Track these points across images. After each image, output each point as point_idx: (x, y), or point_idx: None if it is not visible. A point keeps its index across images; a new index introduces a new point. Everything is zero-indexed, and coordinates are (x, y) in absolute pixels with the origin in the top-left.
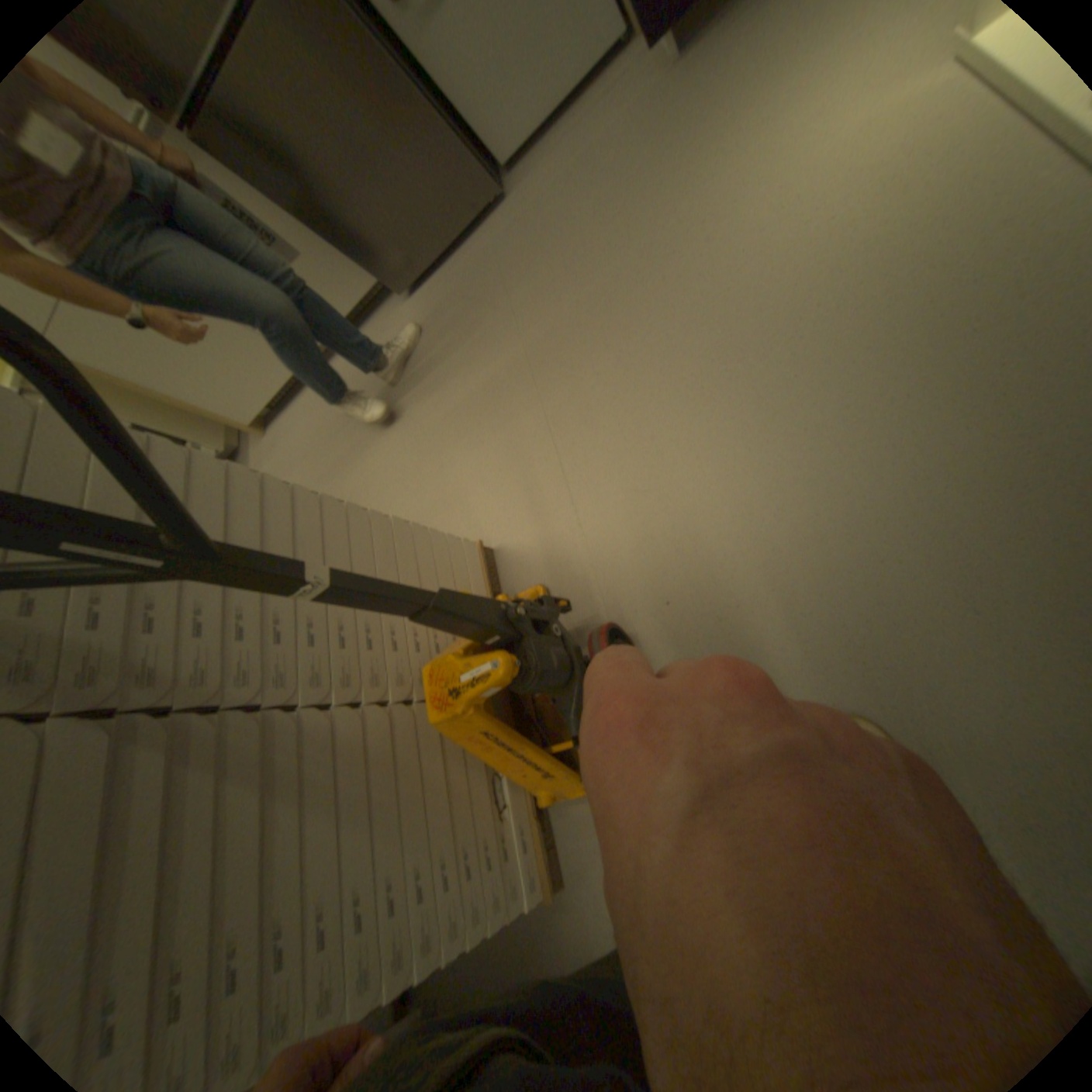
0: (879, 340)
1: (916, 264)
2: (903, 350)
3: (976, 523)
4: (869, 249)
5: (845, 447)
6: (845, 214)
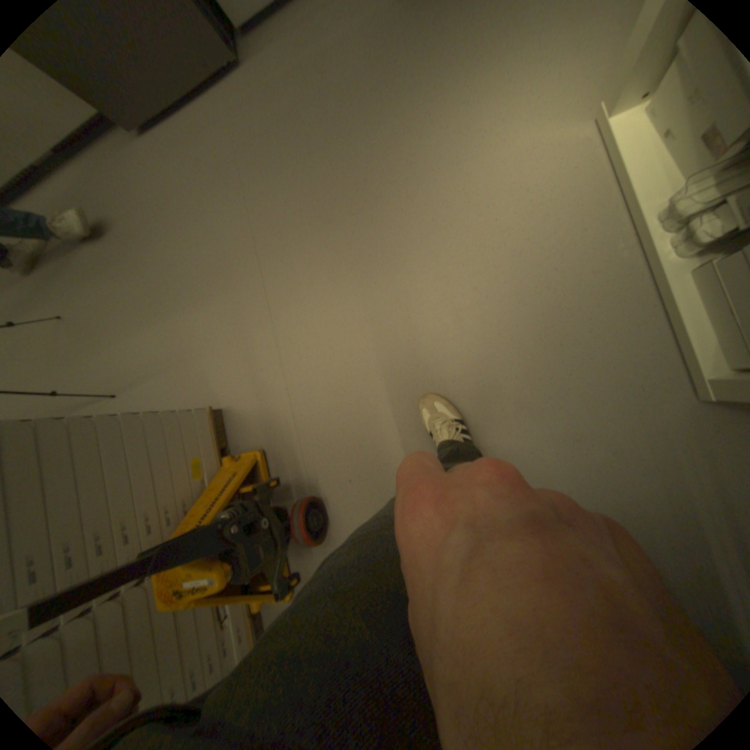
0: (506, 331)
1: (538, 281)
2: (518, 344)
3: (534, 472)
4: (513, 257)
5: (473, 401)
6: (503, 221)
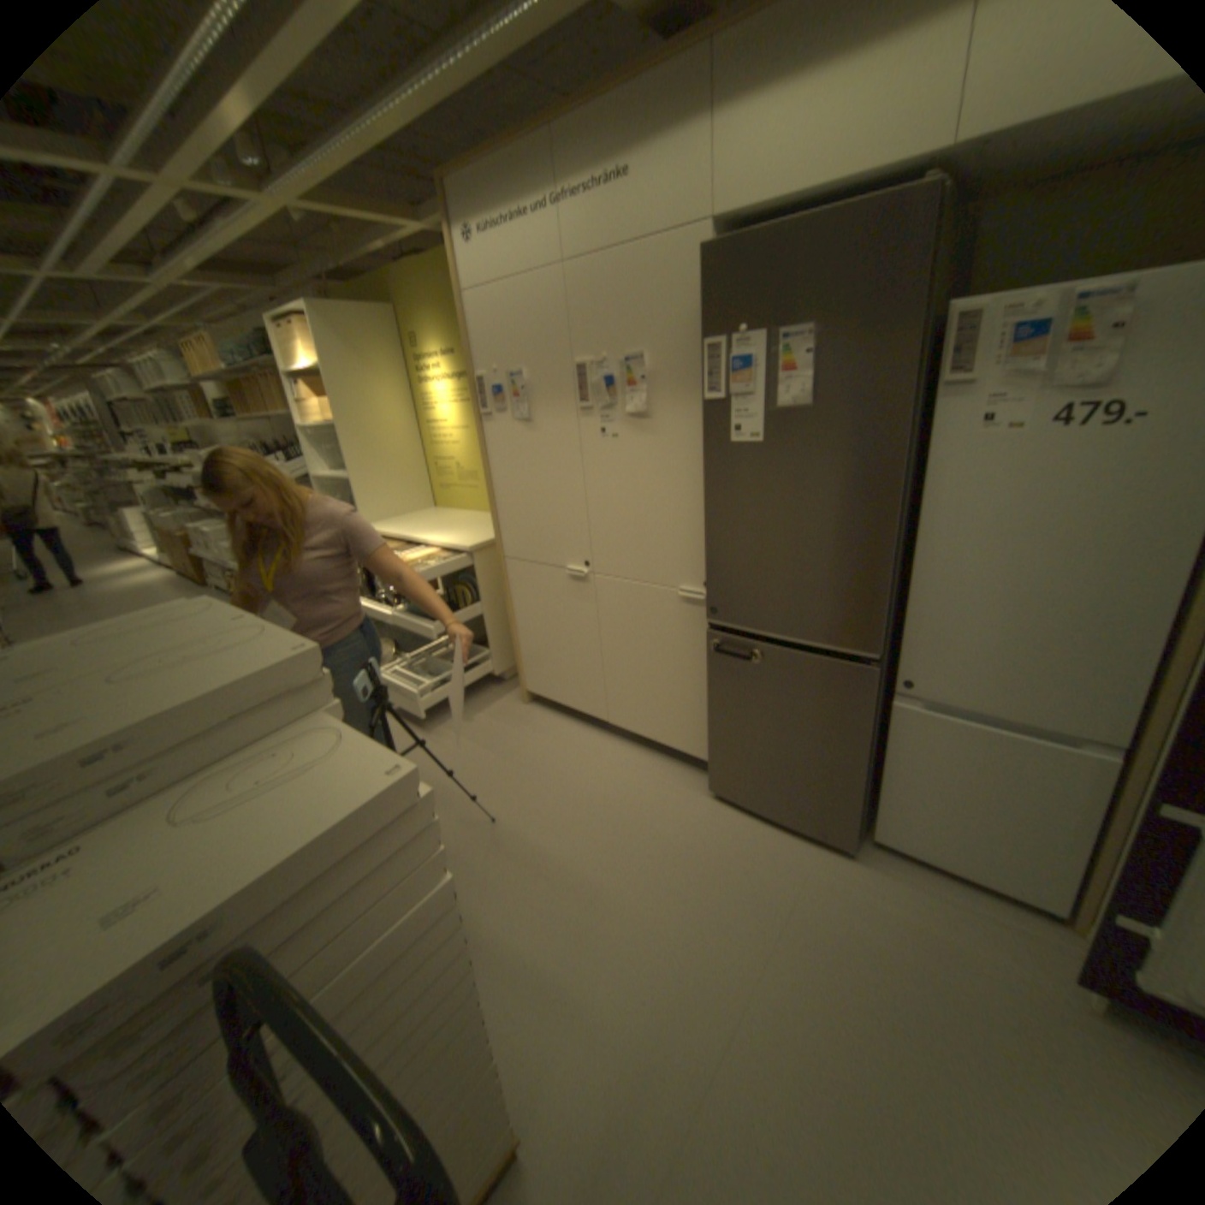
0: None
1: None
2: None
3: None
4: None
5: None
6: None
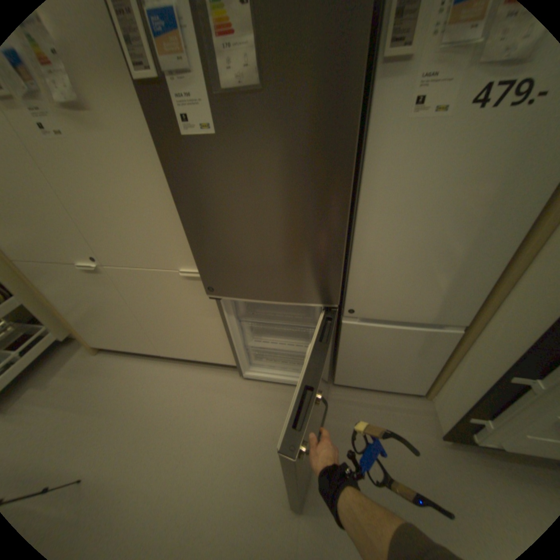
0: None
1: None
2: None
3: None
4: None
5: None
6: None
